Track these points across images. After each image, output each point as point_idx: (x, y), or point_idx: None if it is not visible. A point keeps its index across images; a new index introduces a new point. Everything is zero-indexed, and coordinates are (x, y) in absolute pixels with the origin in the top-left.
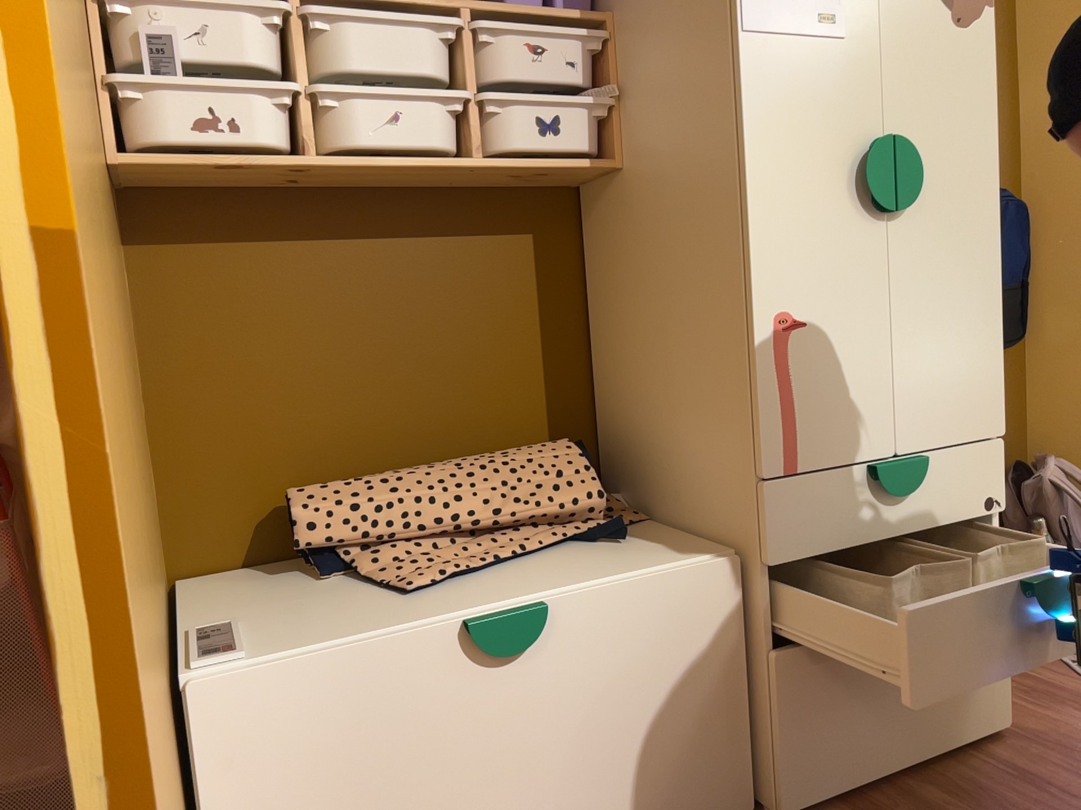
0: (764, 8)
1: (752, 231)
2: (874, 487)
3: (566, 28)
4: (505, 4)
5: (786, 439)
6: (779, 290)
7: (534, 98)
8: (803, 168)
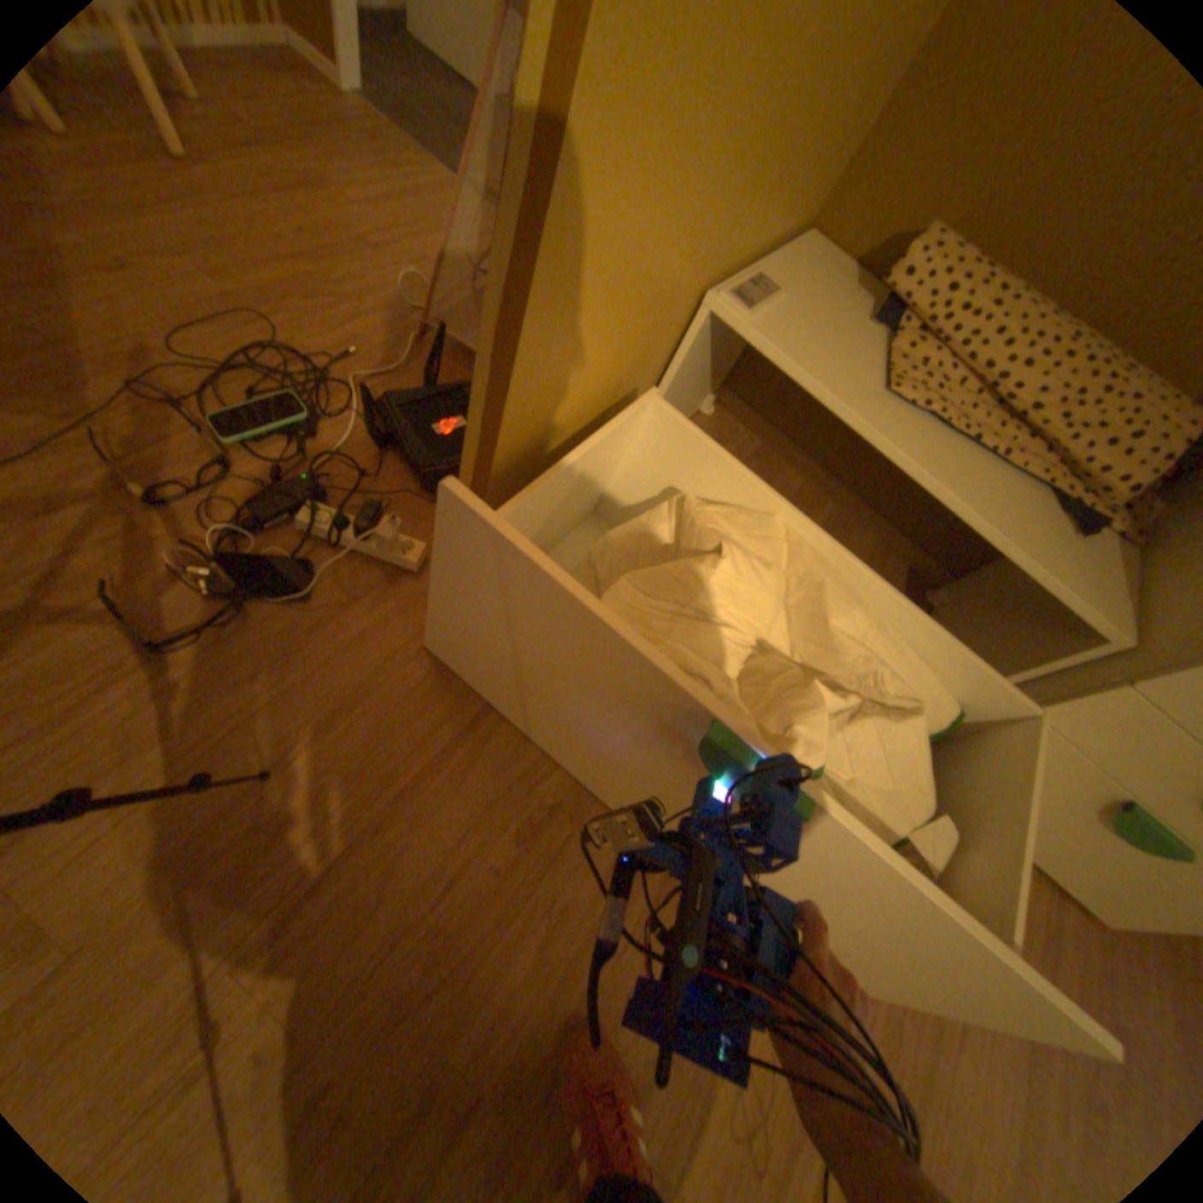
0: None
1: None
2: None
3: None
4: None
5: None
6: None
7: None
8: None
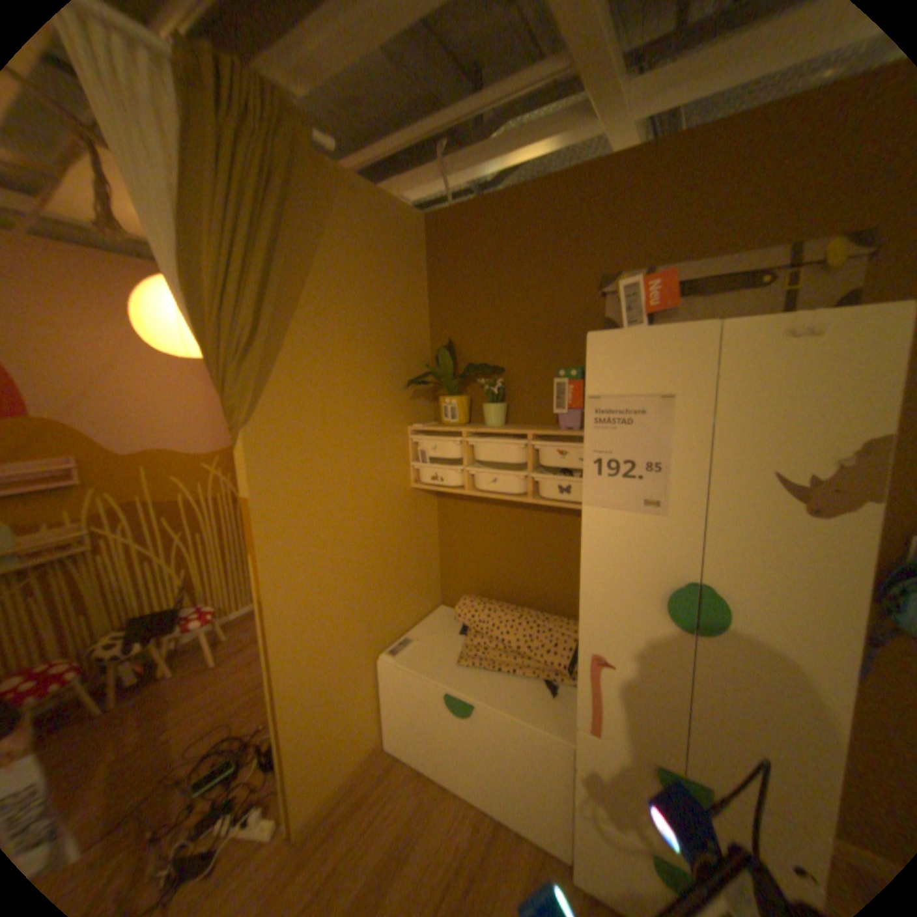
0: (601, 493)
1: (583, 606)
2: (664, 781)
3: (575, 444)
4: (549, 431)
5: (594, 716)
6: (597, 642)
7: (557, 476)
8: (623, 584)
